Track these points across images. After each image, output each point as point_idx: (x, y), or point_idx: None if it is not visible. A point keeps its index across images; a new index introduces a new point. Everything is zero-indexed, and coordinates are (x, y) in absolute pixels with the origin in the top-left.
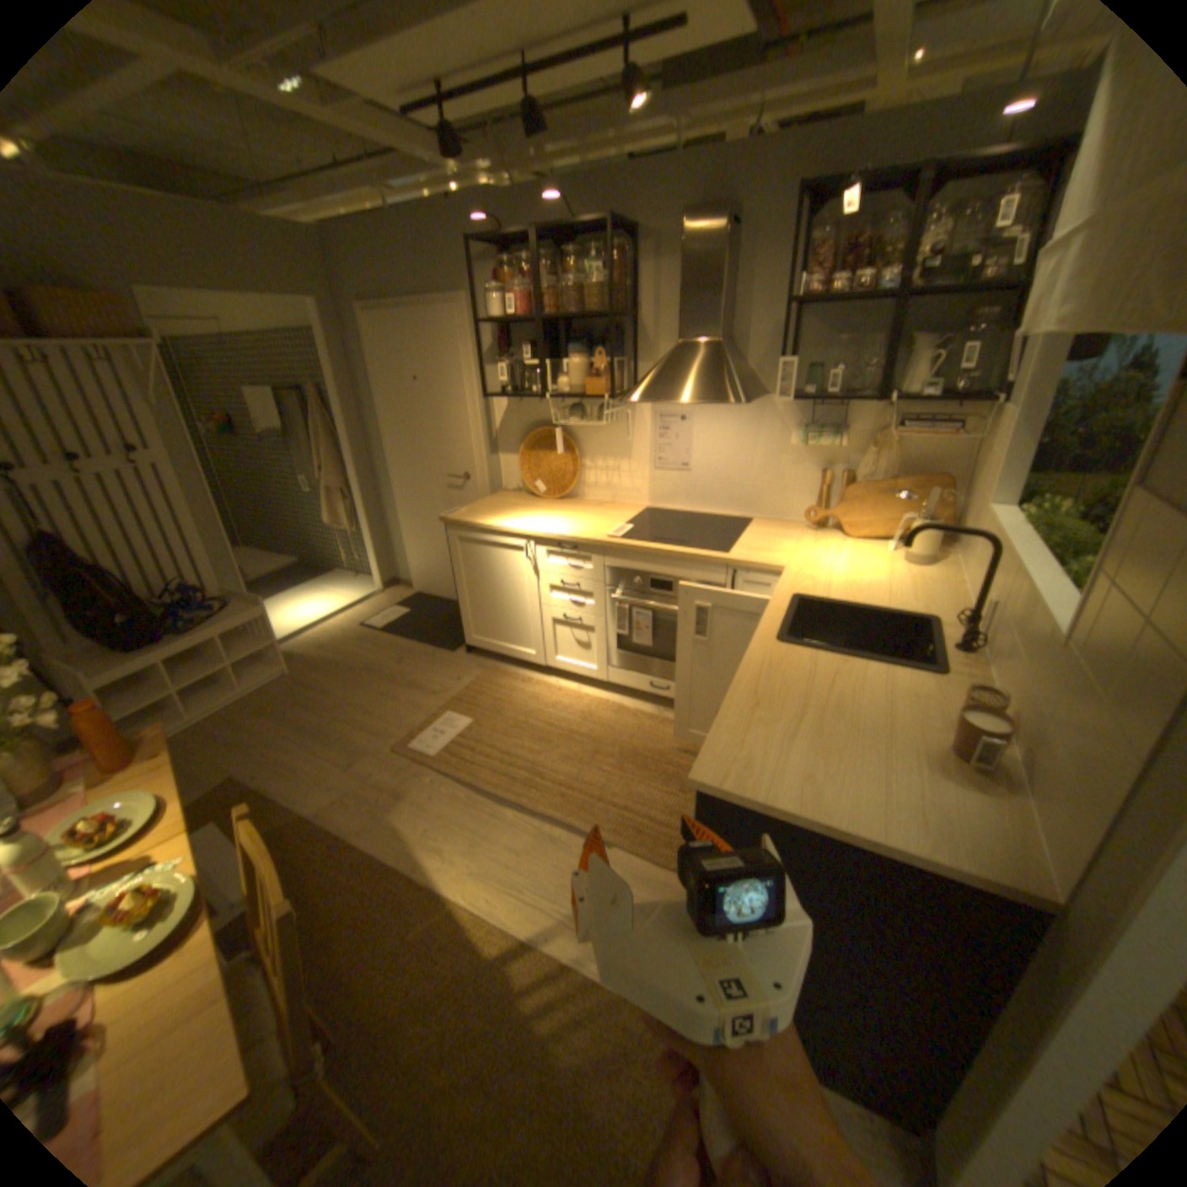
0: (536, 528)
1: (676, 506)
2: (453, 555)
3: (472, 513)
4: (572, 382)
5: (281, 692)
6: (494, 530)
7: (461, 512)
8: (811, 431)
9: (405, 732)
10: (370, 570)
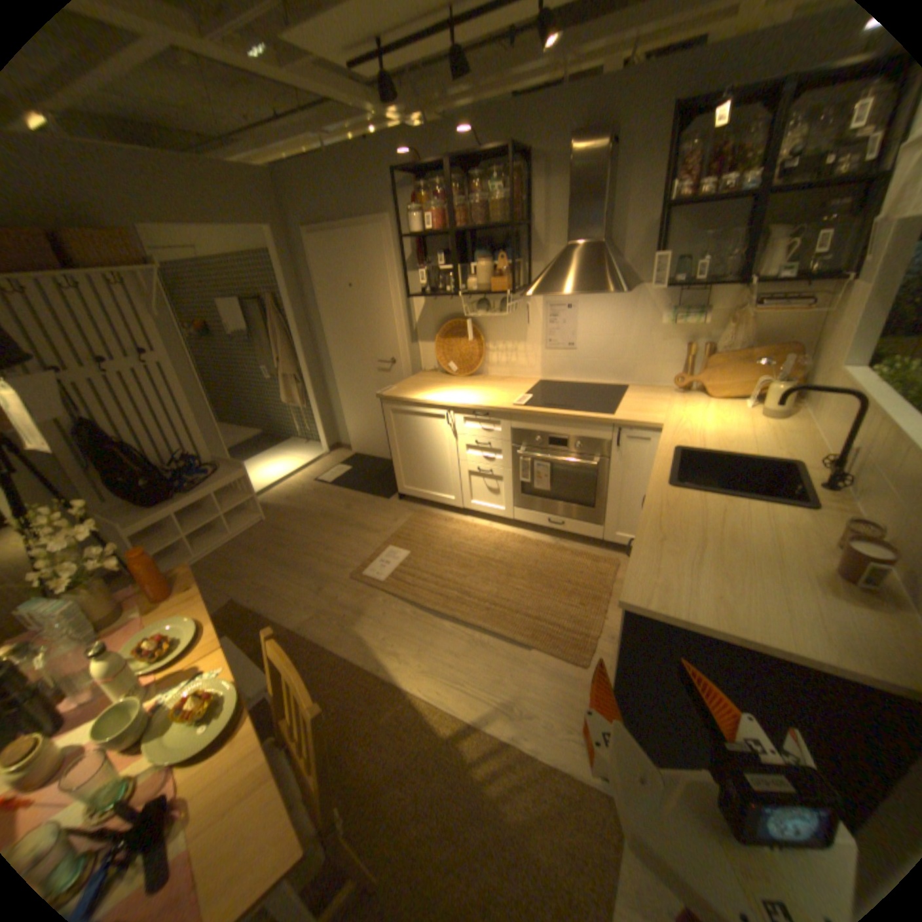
0: (454, 400)
1: (563, 378)
2: (387, 424)
3: (401, 390)
4: (477, 282)
5: (261, 534)
6: (420, 403)
7: (392, 390)
8: (679, 312)
9: (358, 563)
10: (319, 437)
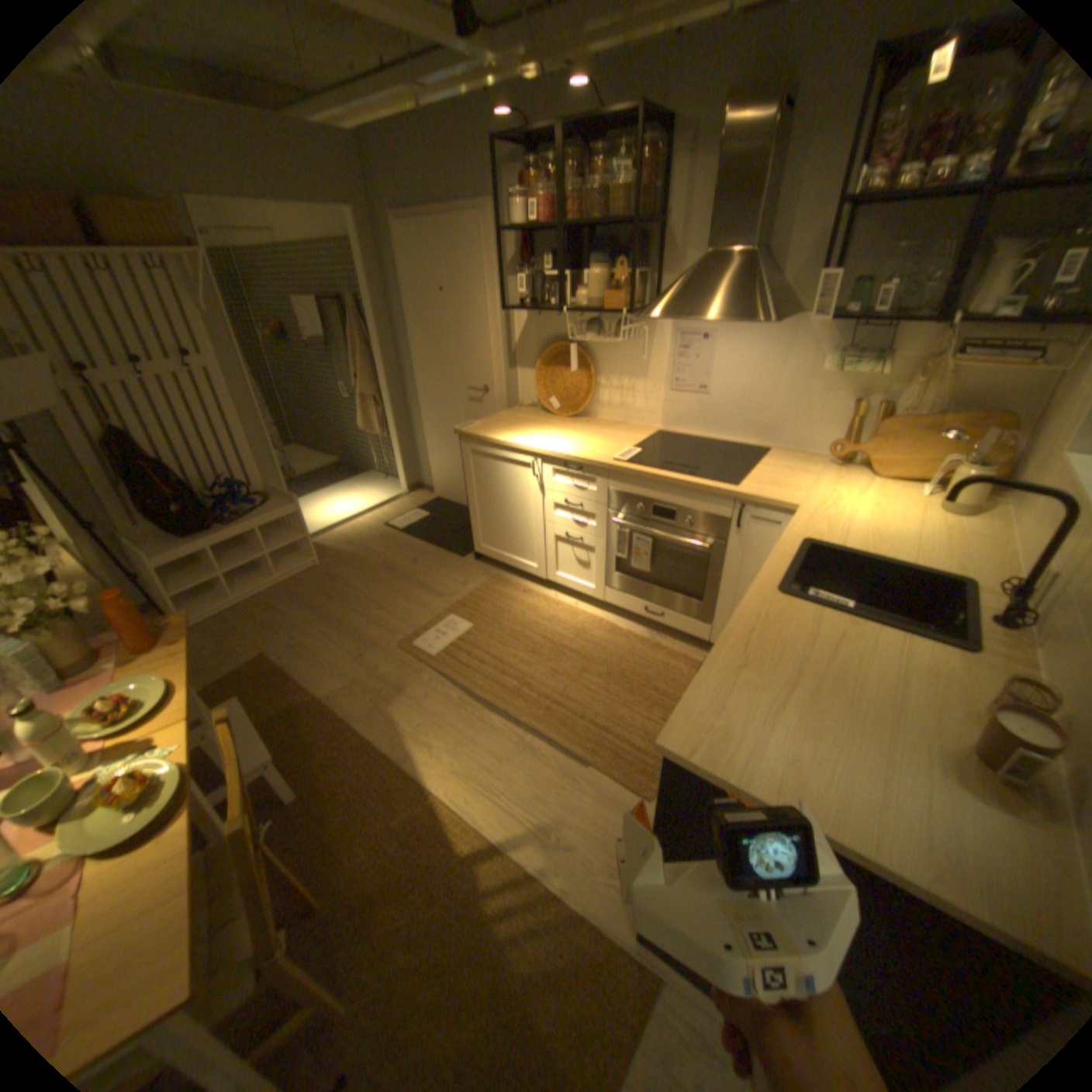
0: (545, 446)
1: (690, 430)
2: (466, 467)
3: (486, 427)
4: (592, 296)
5: (311, 581)
6: (504, 446)
7: (475, 426)
8: (849, 355)
9: (412, 630)
10: (398, 474)
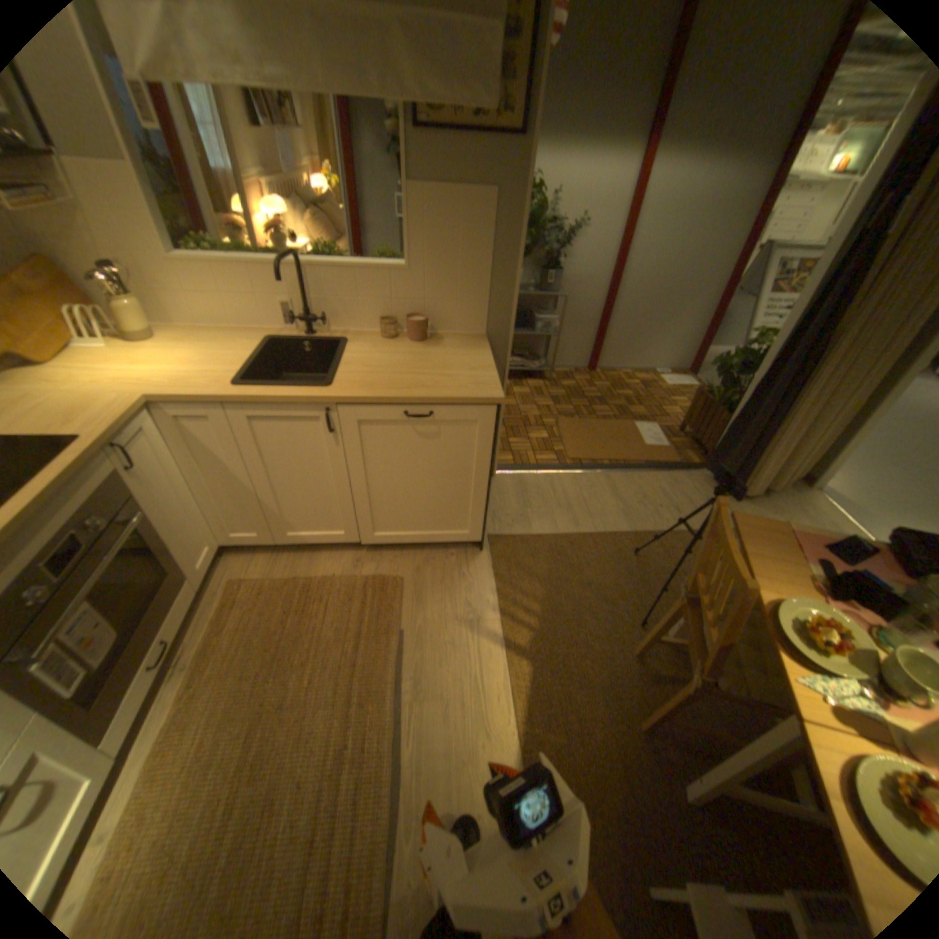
0: None
1: None
2: None
3: None
4: None
5: None
6: None
7: None
8: None
9: None
10: None
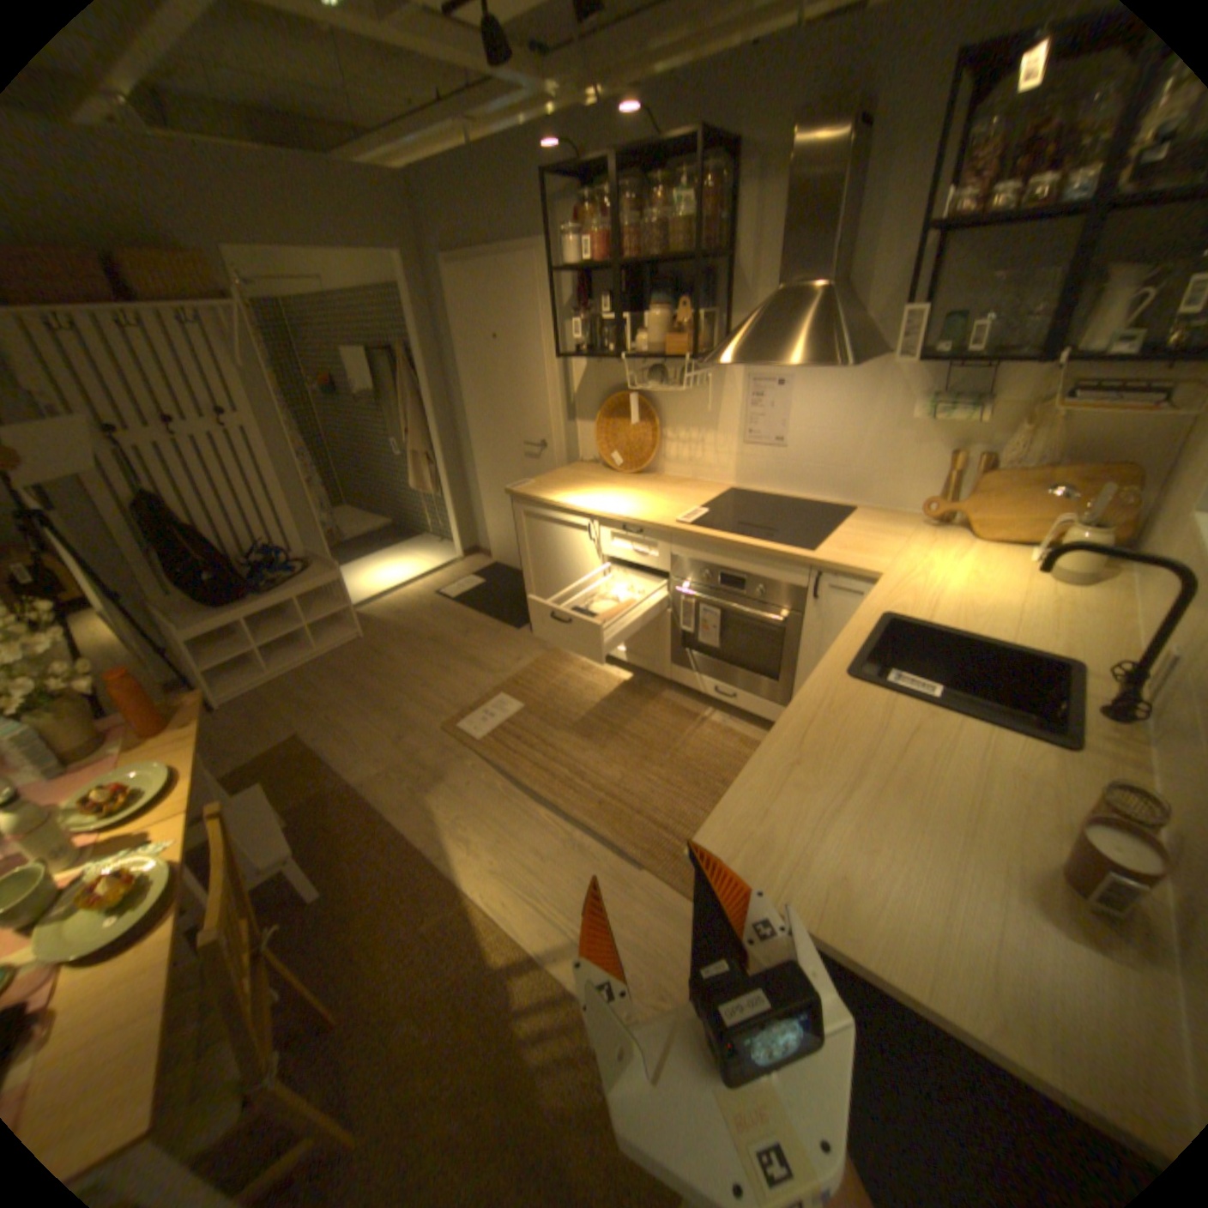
0: (601, 507)
1: (766, 487)
2: (519, 530)
3: (539, 486)
4: (653, 340)
5: (353, 656)
6: (557, 507)
7: (528, 485)
8: (941, 400)
9: (457, 711)
10: (452, 537)
